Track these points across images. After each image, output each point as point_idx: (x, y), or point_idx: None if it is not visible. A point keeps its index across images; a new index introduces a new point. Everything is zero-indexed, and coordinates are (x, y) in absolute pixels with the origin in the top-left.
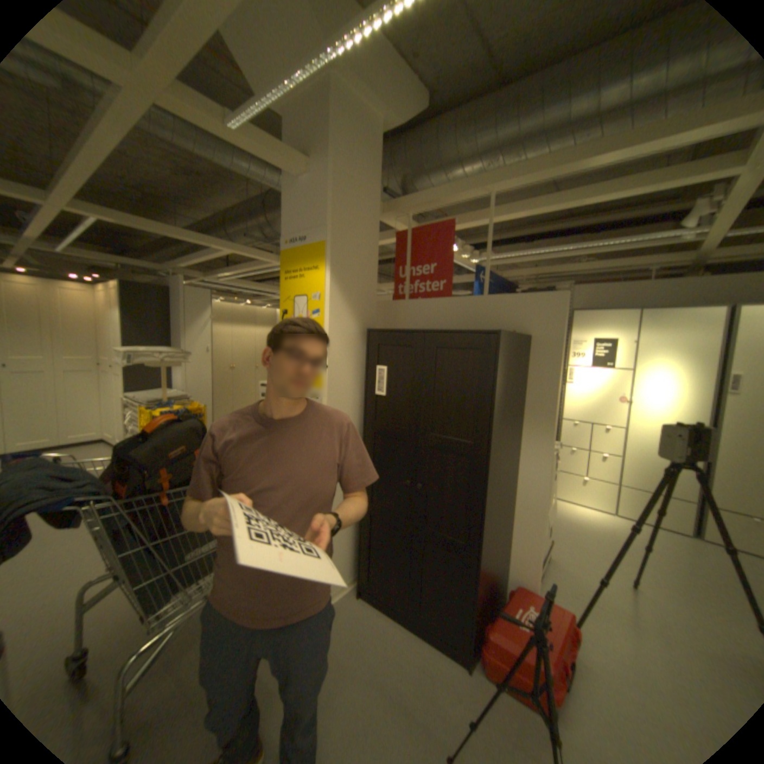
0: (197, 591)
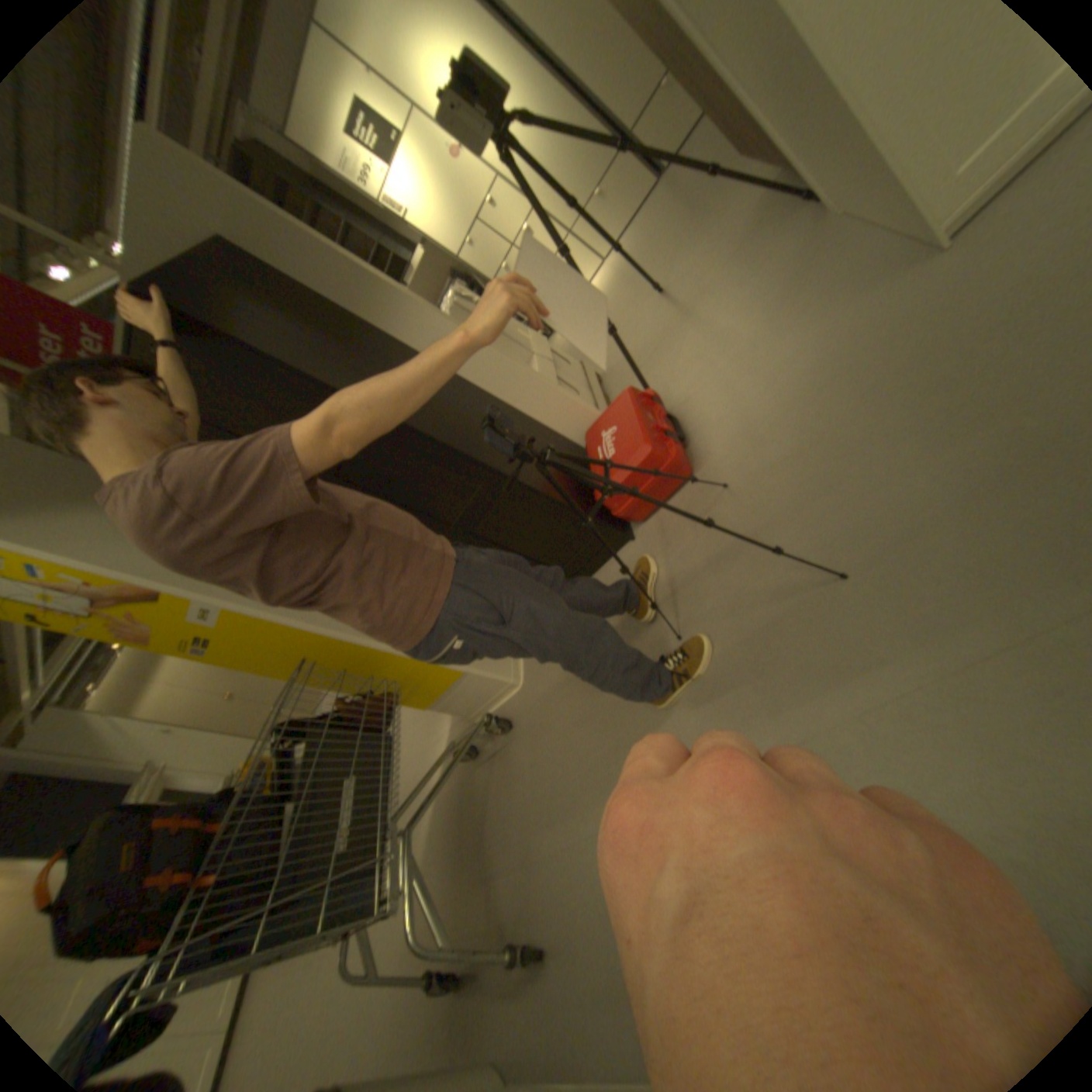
0: (388, 841)
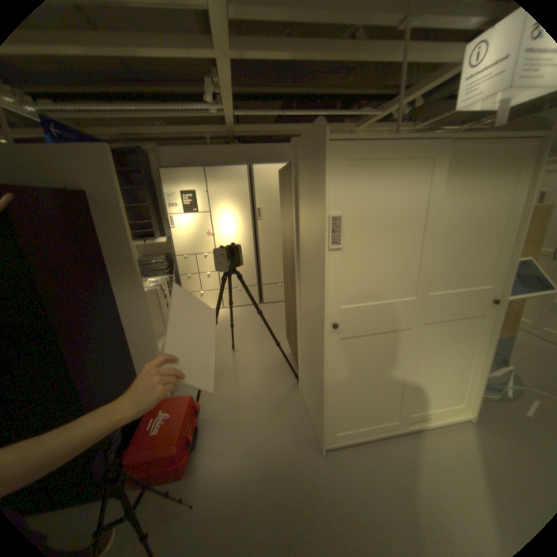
0: None
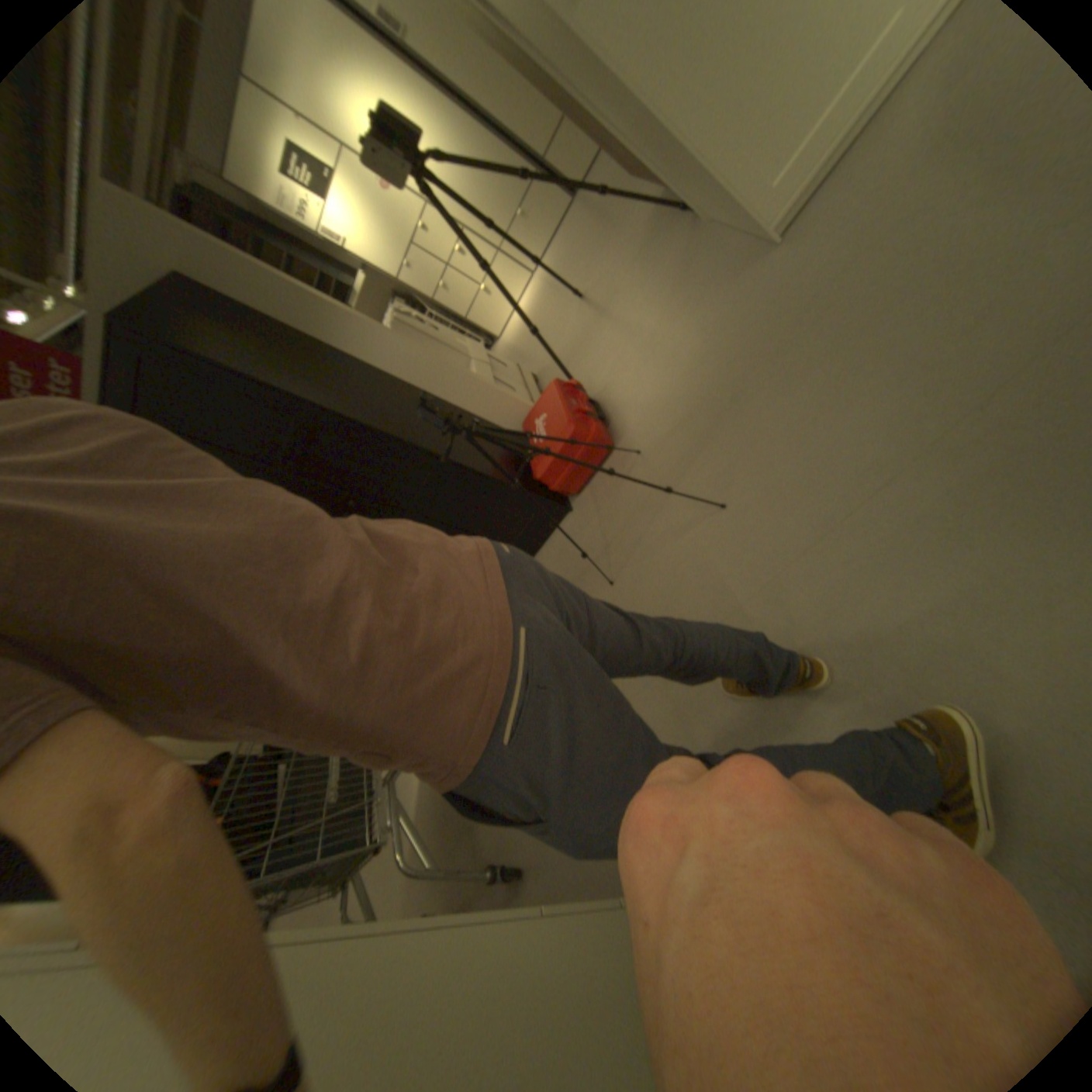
0: (373, 788)
